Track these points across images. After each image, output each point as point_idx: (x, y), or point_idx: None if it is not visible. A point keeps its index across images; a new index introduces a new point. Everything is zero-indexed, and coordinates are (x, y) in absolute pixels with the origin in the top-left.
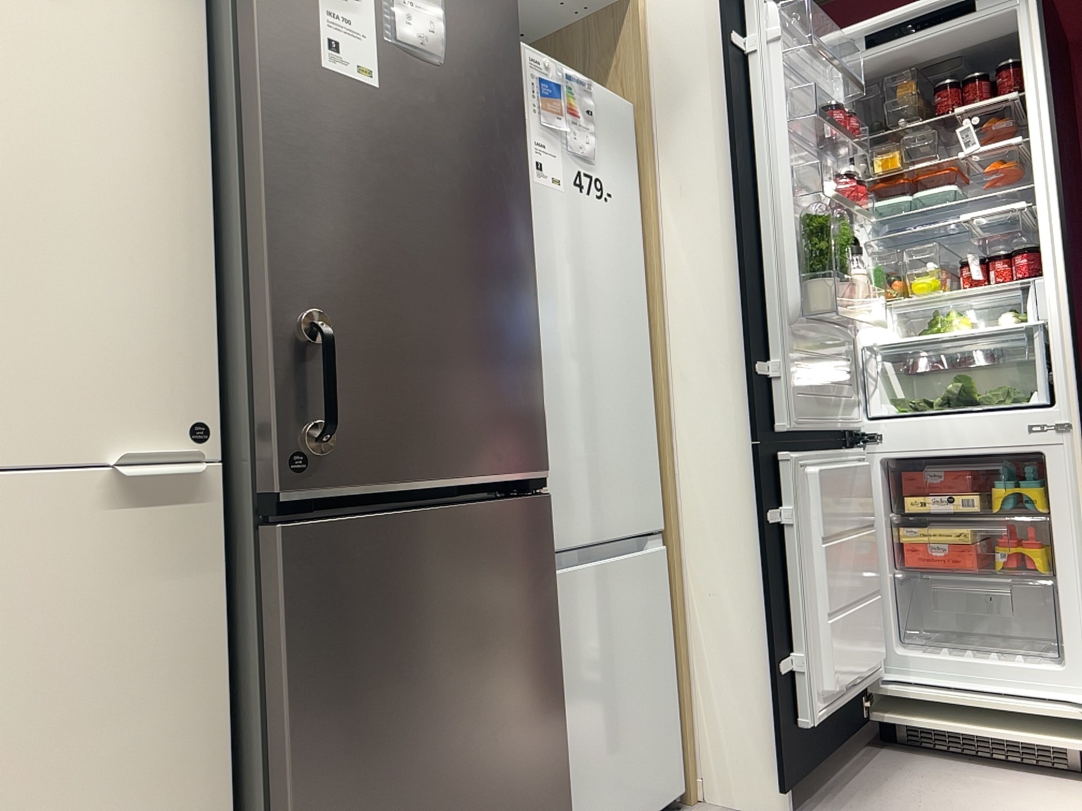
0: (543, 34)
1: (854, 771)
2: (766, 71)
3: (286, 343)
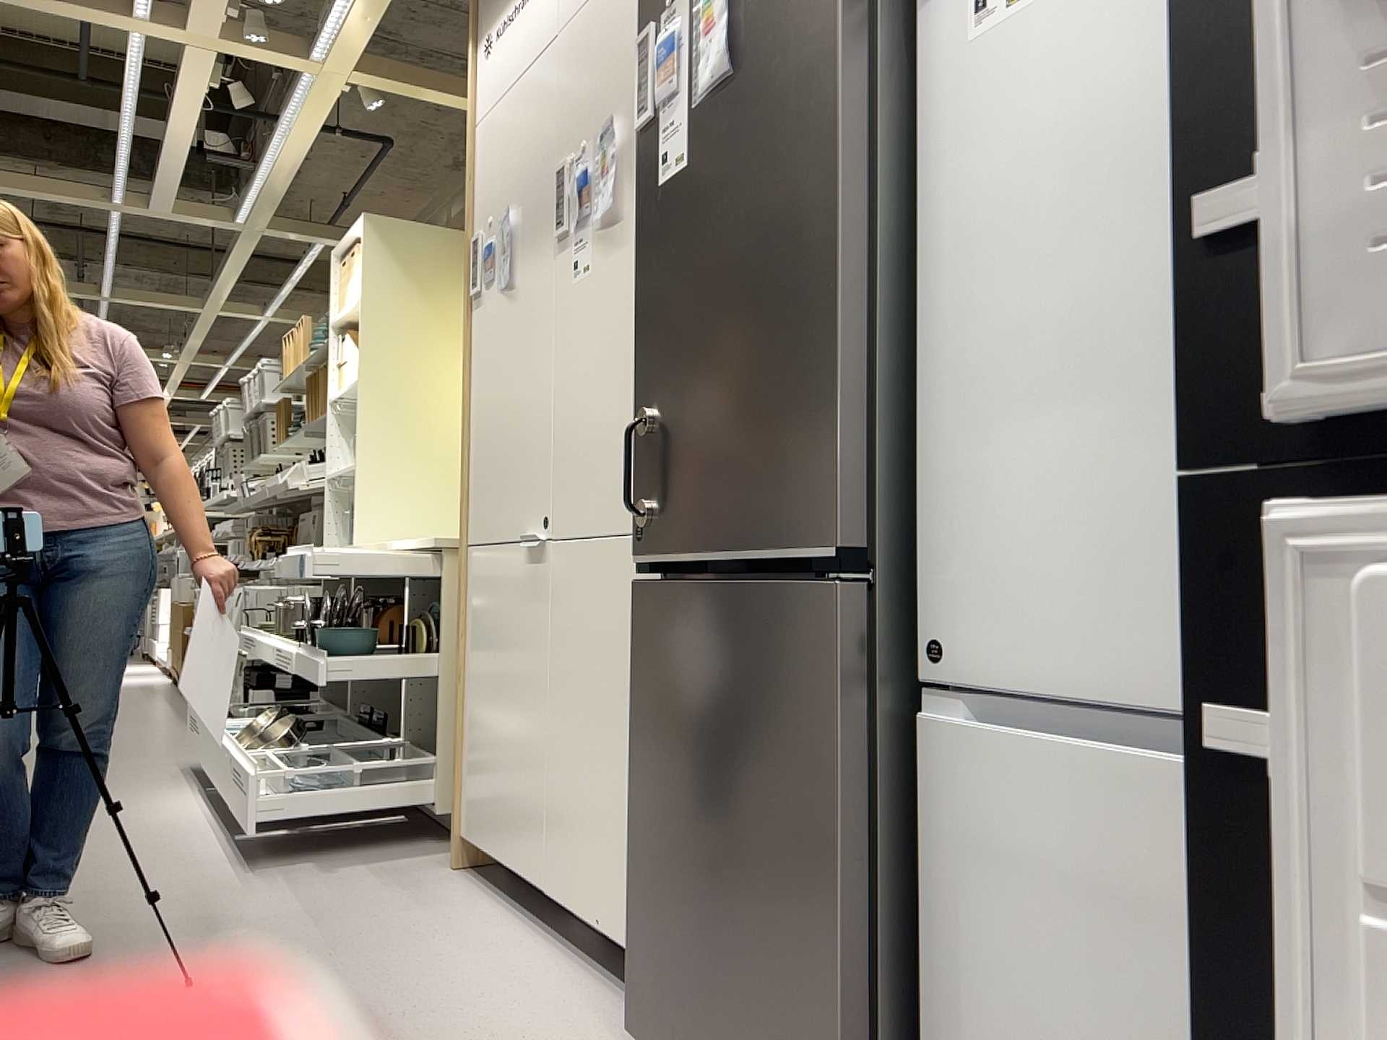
0: None
1: None
2: None
3: (640, 438)
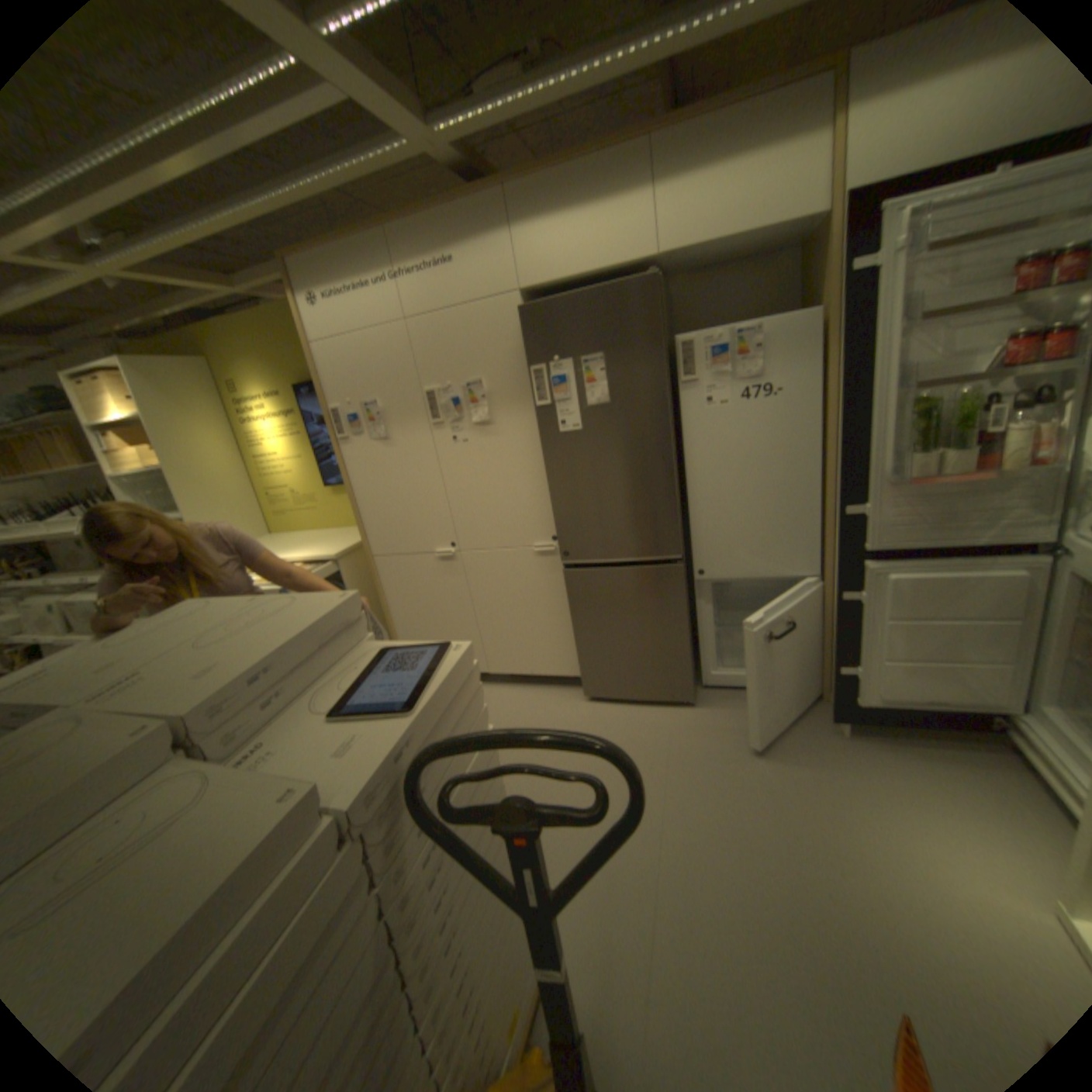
0: (809, 232)
1: (948, 749)
2: (889, 281)
3: (560, 522)
